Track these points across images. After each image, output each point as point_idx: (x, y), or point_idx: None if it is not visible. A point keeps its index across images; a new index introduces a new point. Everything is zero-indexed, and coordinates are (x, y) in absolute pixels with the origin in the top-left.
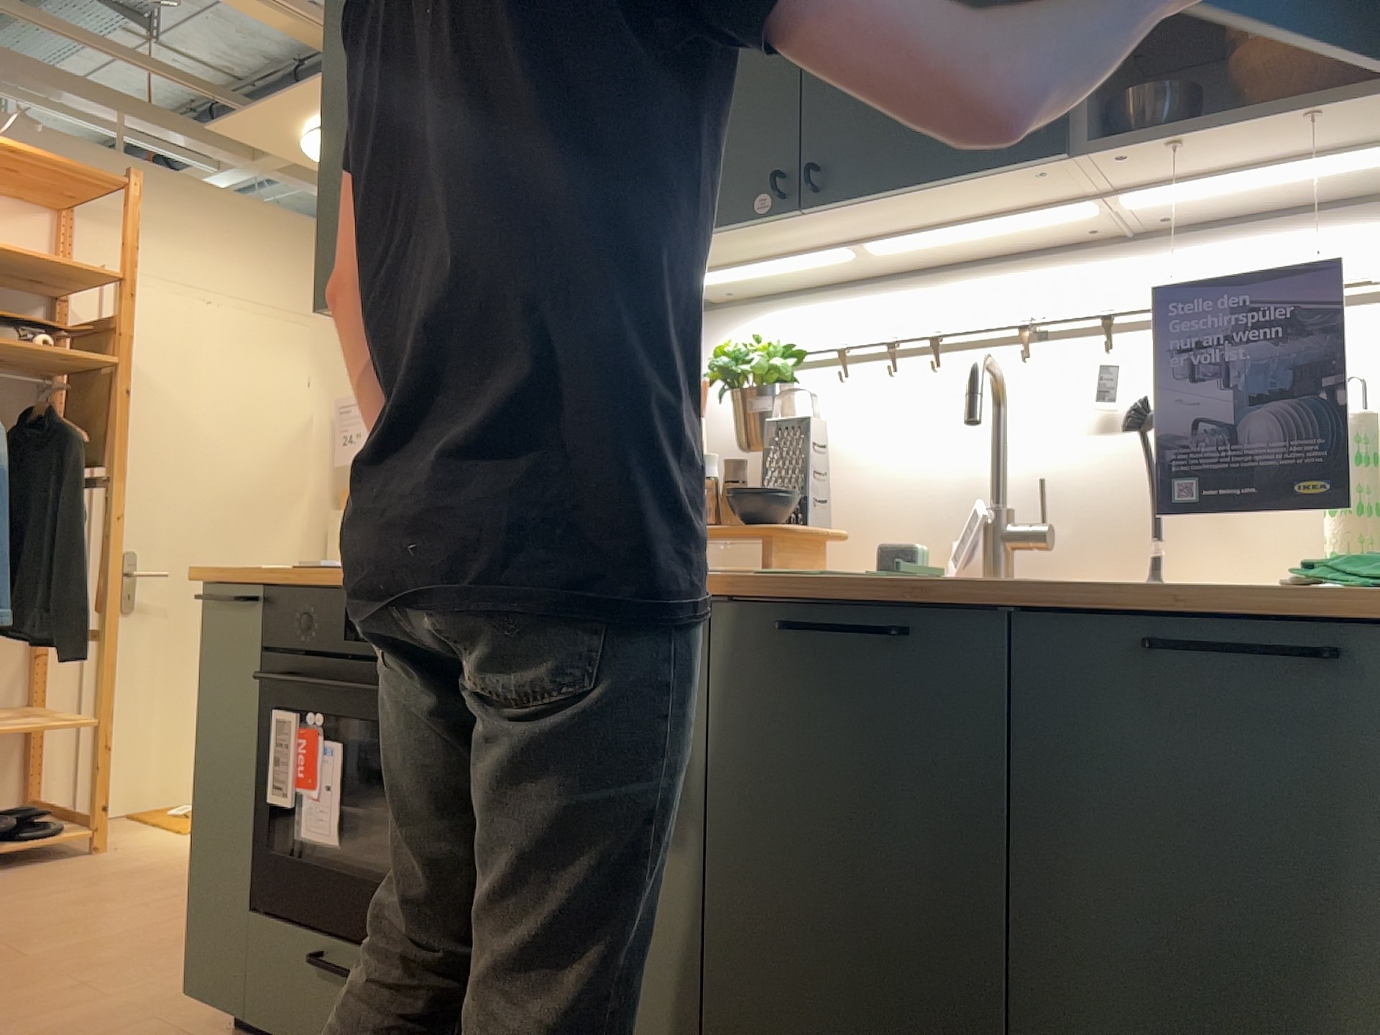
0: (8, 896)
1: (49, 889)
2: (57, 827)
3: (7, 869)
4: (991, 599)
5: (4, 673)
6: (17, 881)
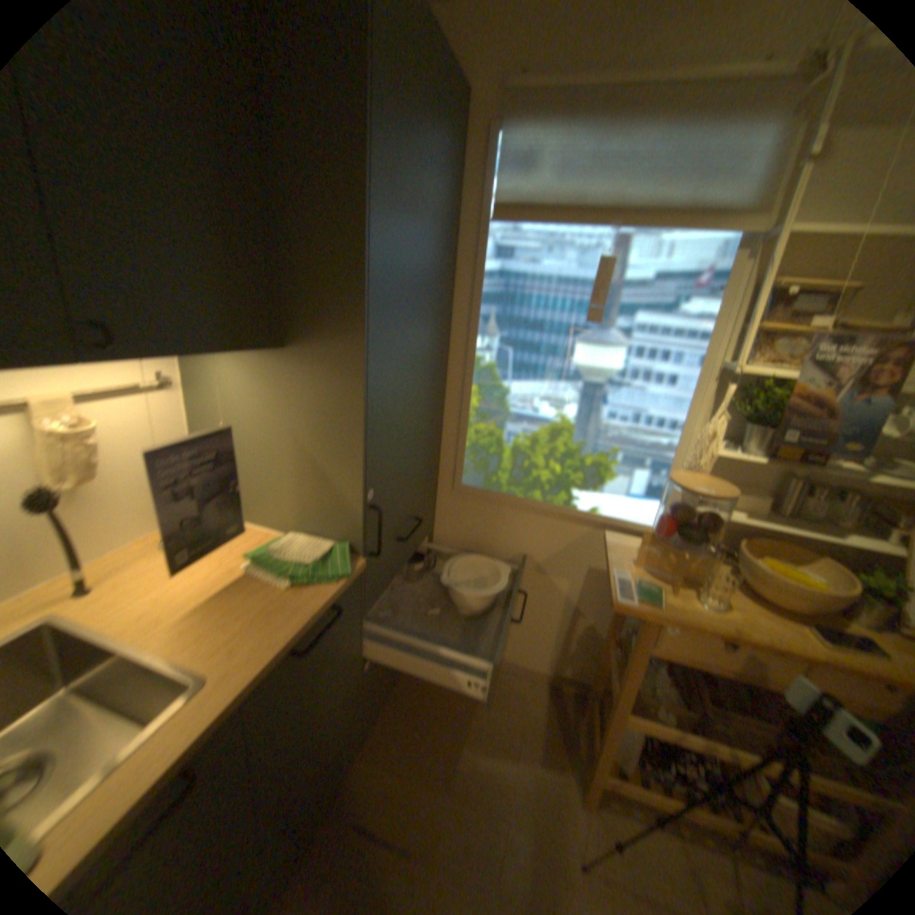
0: None
1: None
2: None
3: None
4: (234, 710)
5: None
6: None
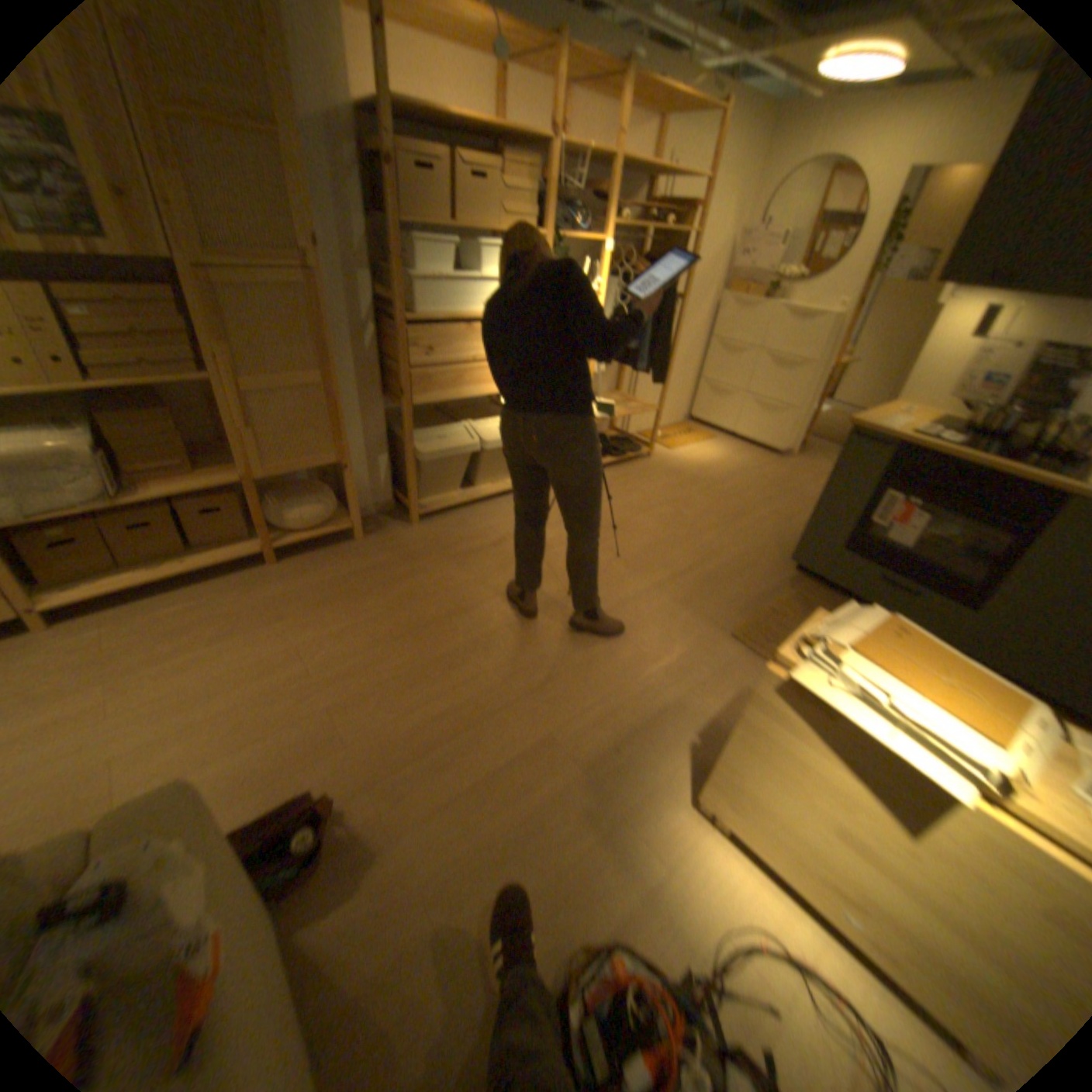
0: (644, 479)
1: (654, 477)
2: (639, 447)
3: (627, 462)
4: None
5: (609, 377)
6: (637, 470)
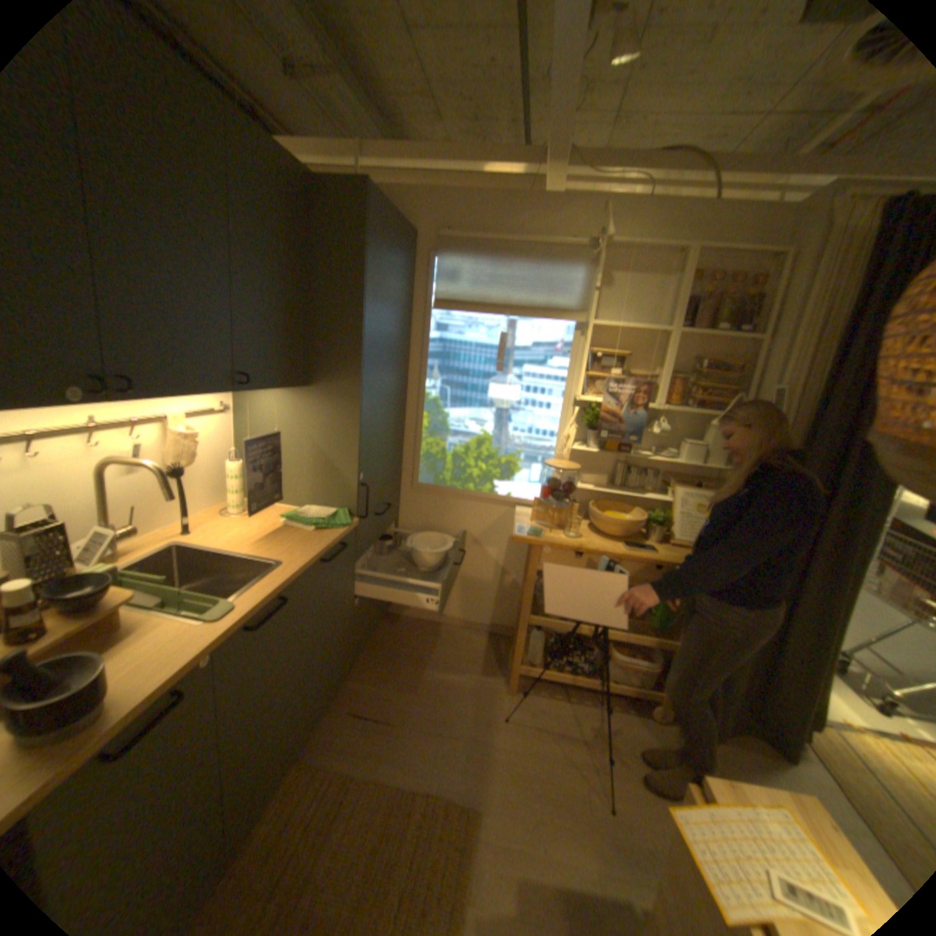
0: None
1: None
2: None
3: None
4: (300, 573)
5: None
6: None
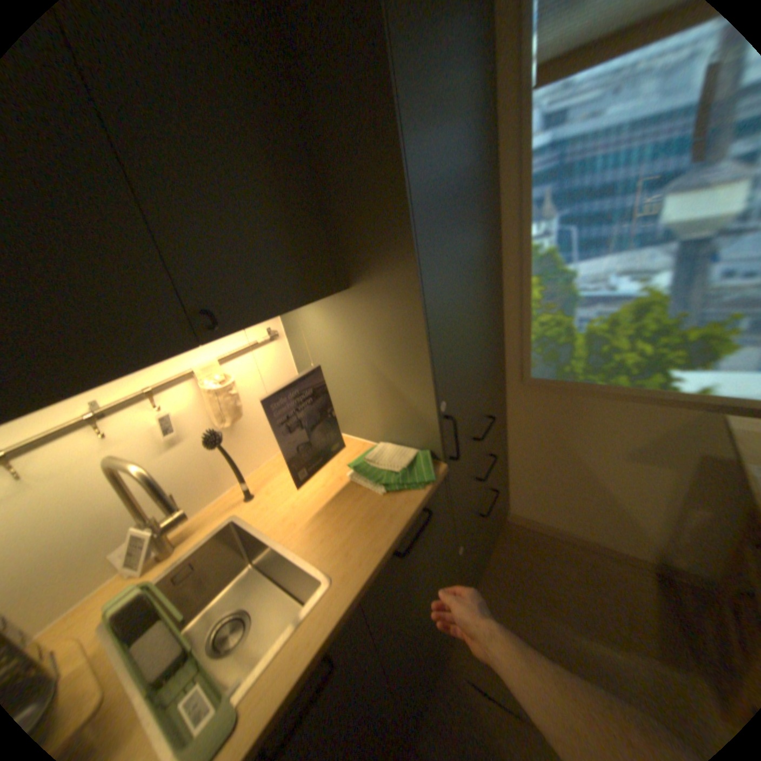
0: None
1: None
2: None
3: None
4: (354, 603)
5: None
6: None
